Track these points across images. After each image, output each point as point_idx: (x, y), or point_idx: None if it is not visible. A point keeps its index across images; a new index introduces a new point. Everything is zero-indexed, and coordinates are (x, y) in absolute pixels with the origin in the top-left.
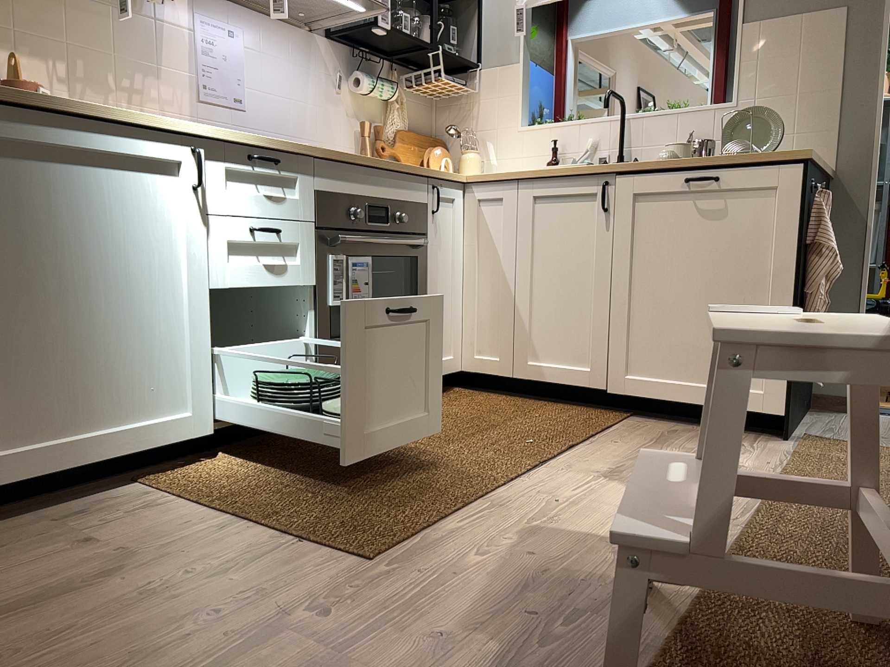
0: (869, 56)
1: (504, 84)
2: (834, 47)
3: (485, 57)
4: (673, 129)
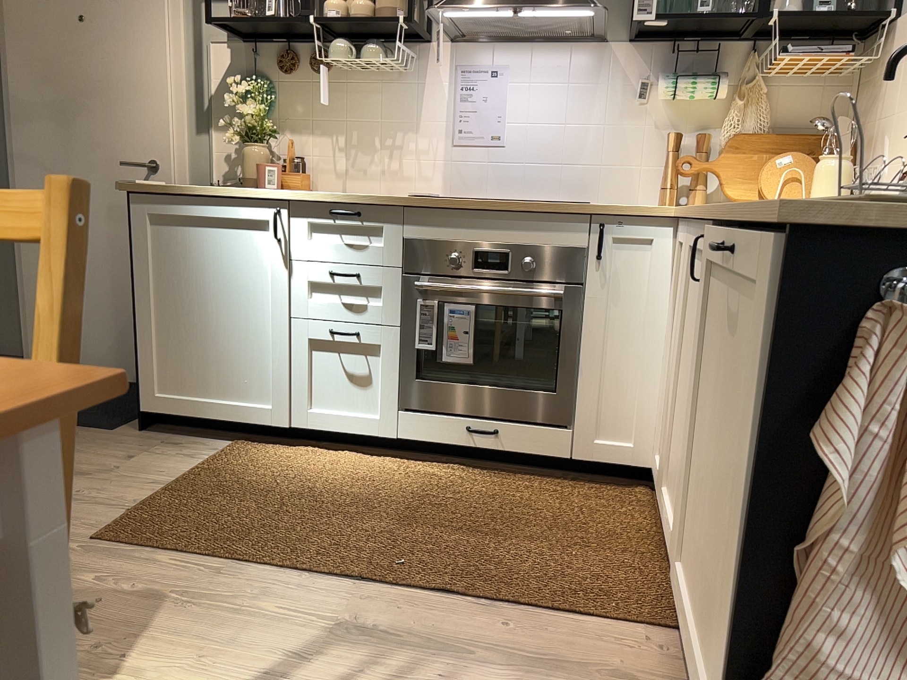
0: None
1: None
2: None
3: None
4: None
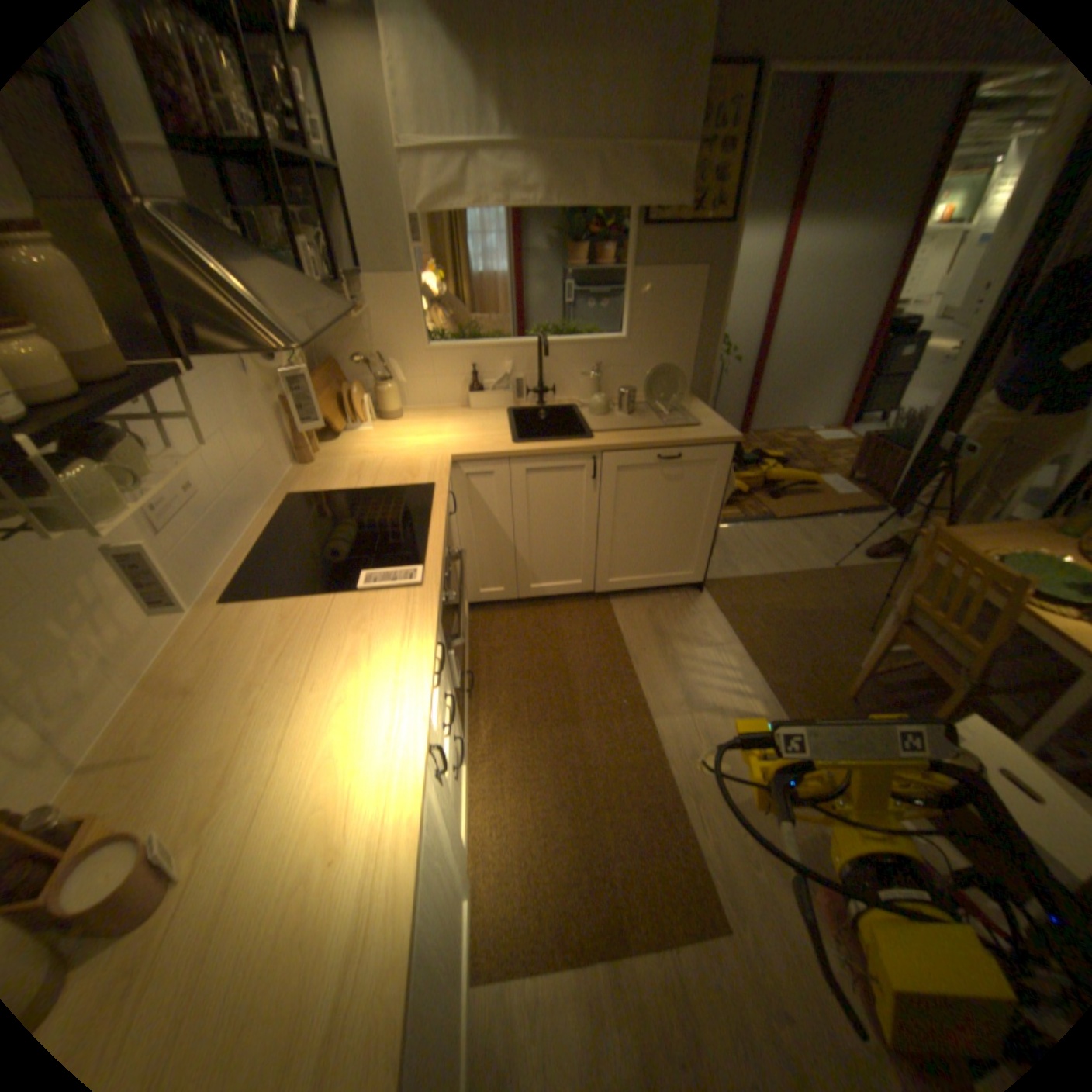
0: (719, 306)
1: (397, 295)
2: (700, 296)
3: (362, 257)
4: (579, 355)
